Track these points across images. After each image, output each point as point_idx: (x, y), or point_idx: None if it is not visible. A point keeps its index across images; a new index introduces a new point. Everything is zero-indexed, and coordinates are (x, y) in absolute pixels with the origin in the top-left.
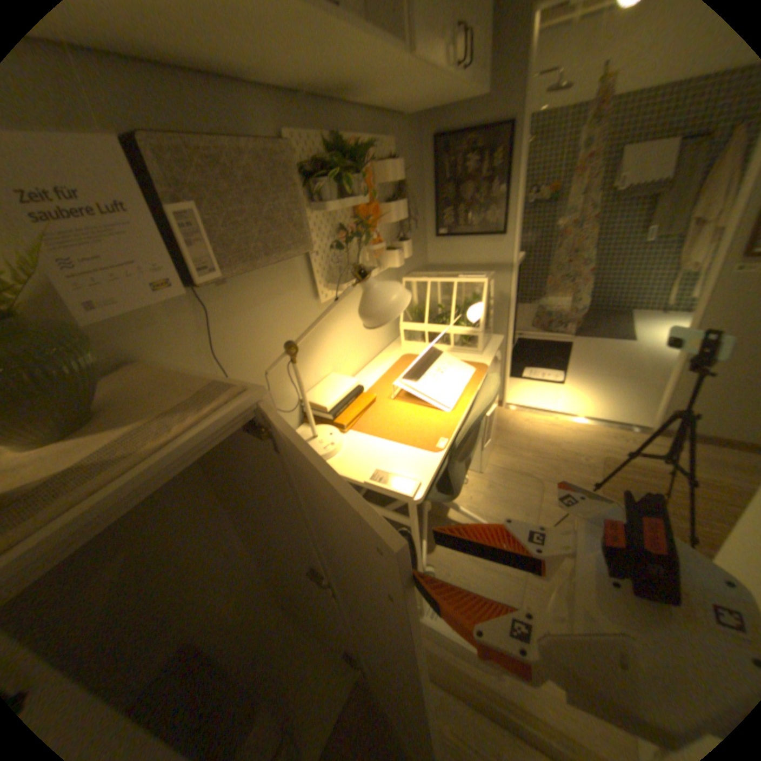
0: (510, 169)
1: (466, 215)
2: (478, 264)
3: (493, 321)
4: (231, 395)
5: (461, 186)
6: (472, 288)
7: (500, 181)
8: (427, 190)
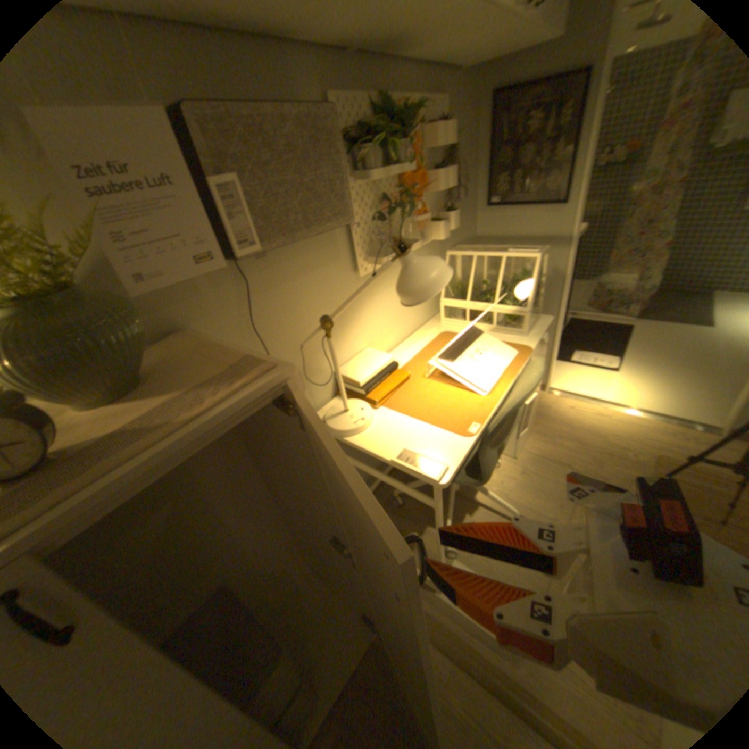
0: (580, 127)
1: (524, 181)
2: (532, 236)
3: (543, 300)
4: (260, 371)
5: (520, 149)
6: (523, 263)
7: (566, 142)
8: (481, 154)
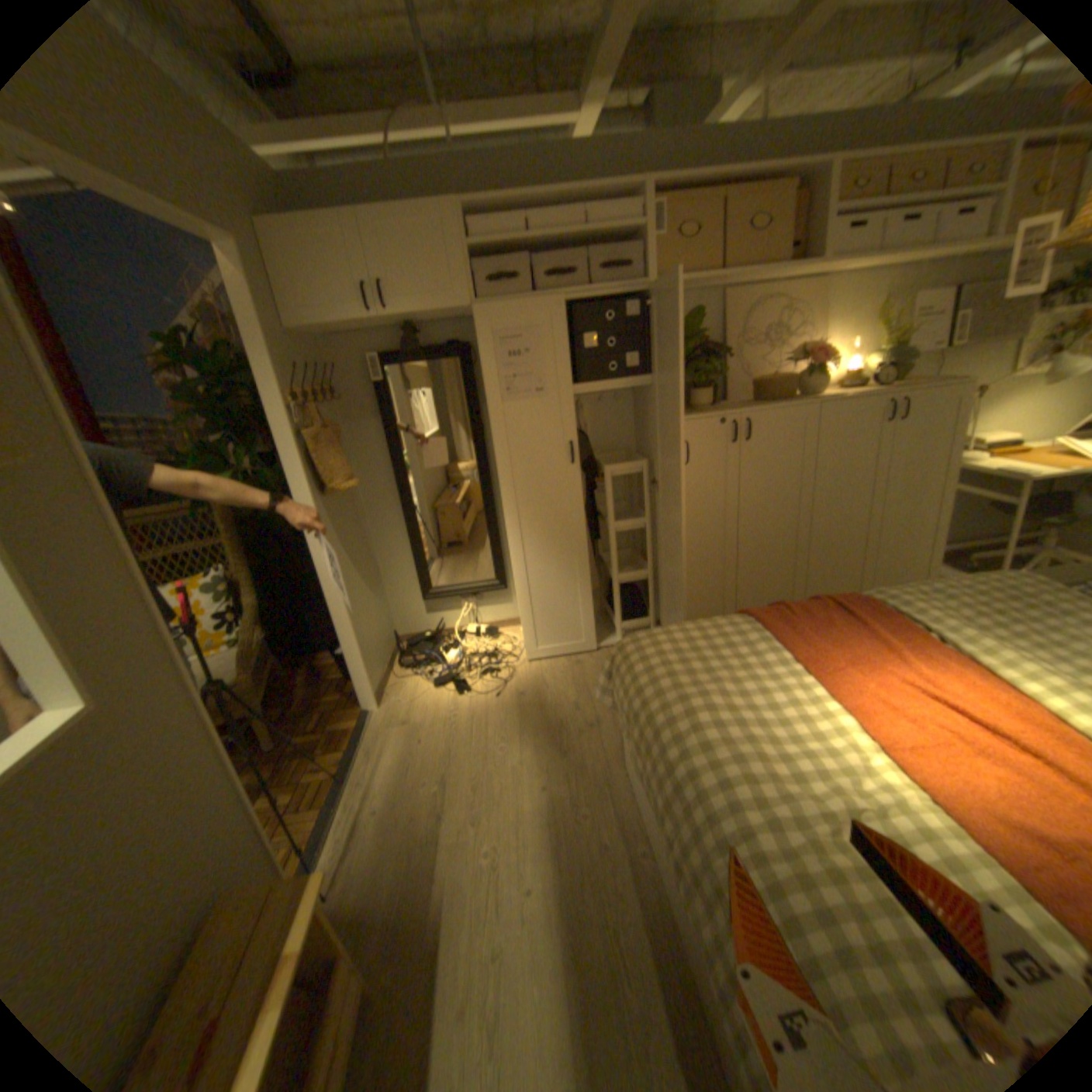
0: None
1: None
2: None
3: None
4: (964, 379)
5: None
6: None
7: None
8: None
